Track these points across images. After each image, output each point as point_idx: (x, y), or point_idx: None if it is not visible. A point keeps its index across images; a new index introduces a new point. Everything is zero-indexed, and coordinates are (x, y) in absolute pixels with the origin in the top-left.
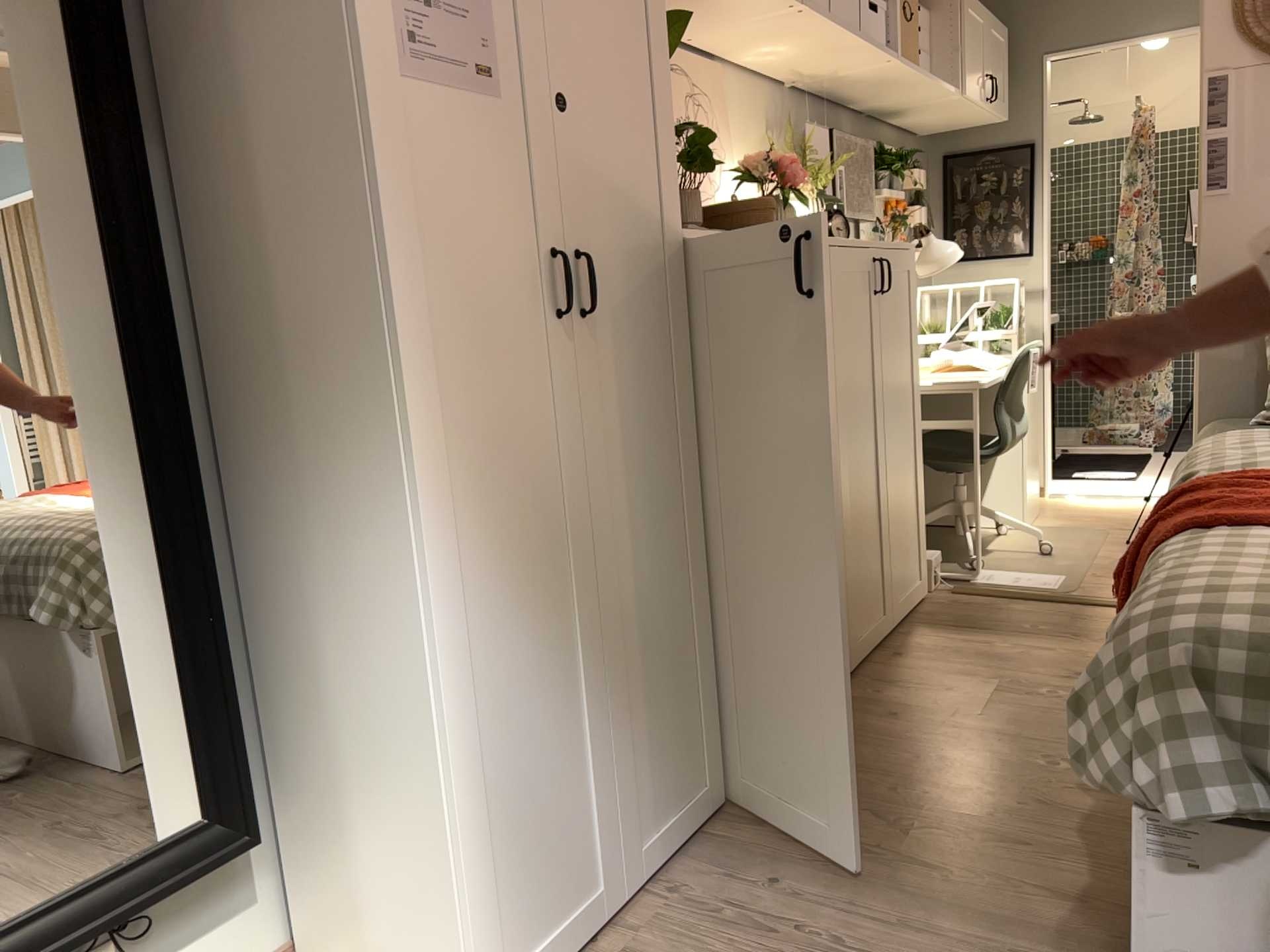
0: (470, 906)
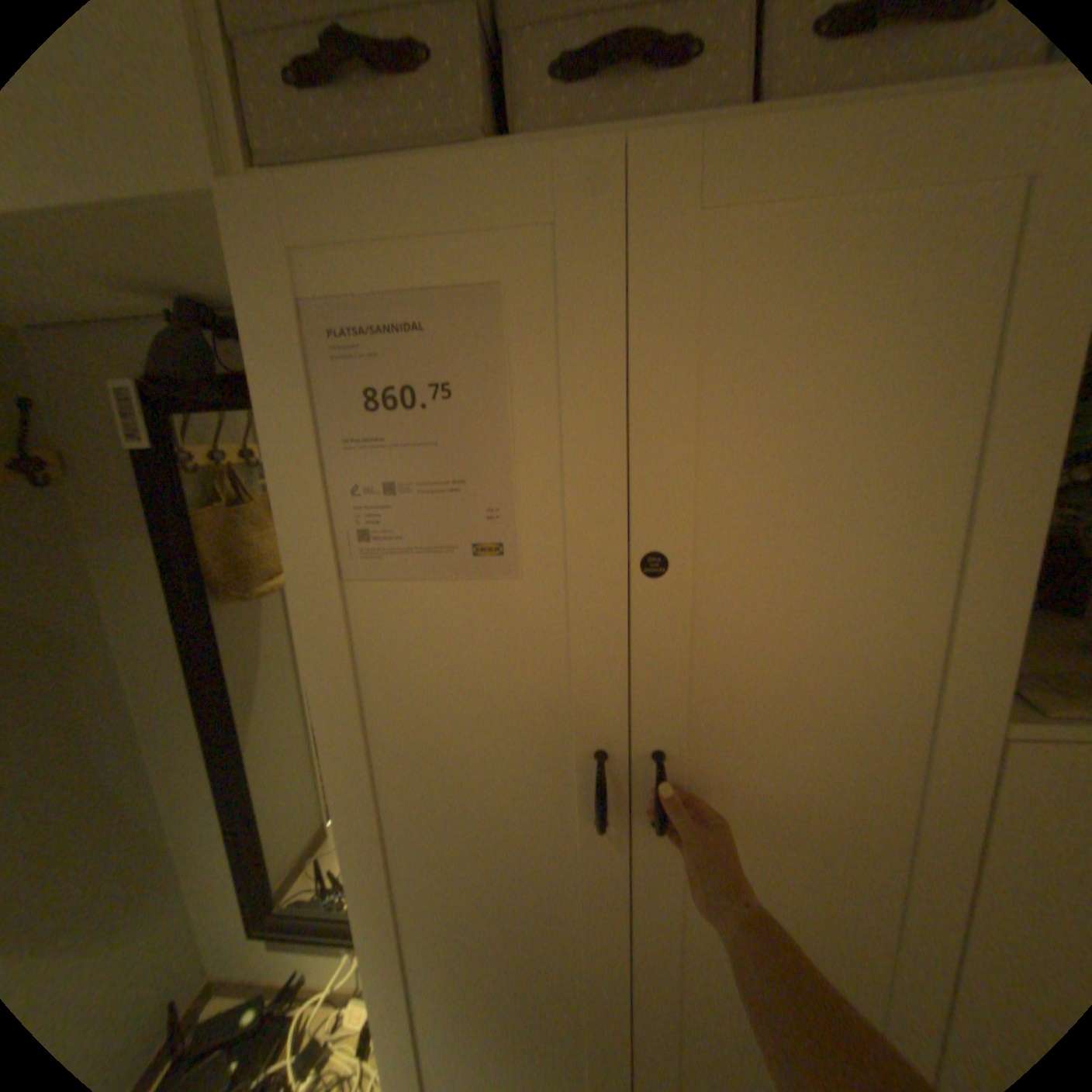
0: None
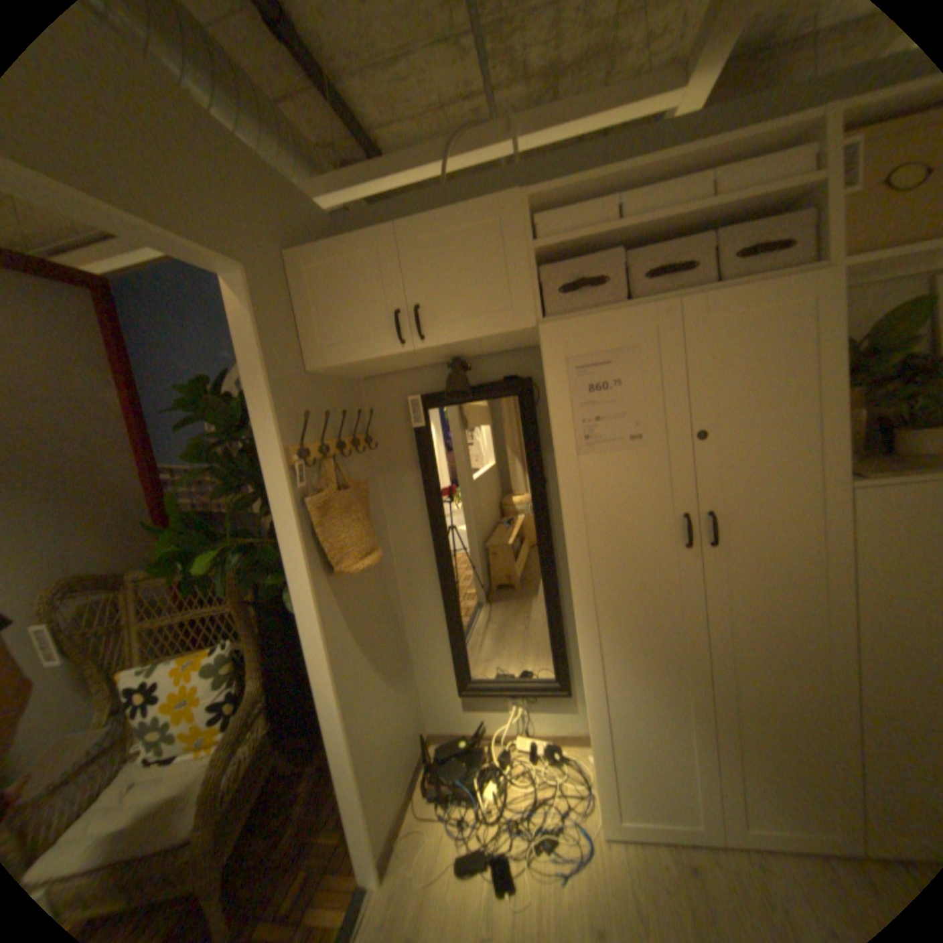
0: (605, 783)
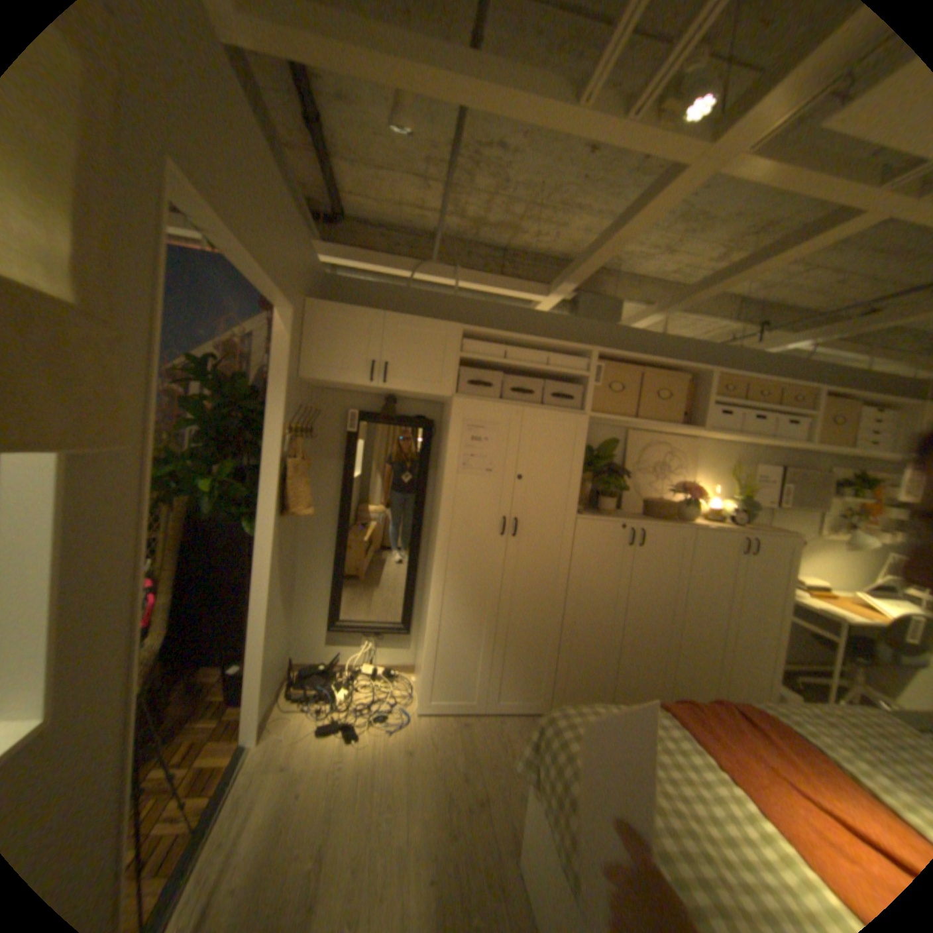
0: (427, 675)
